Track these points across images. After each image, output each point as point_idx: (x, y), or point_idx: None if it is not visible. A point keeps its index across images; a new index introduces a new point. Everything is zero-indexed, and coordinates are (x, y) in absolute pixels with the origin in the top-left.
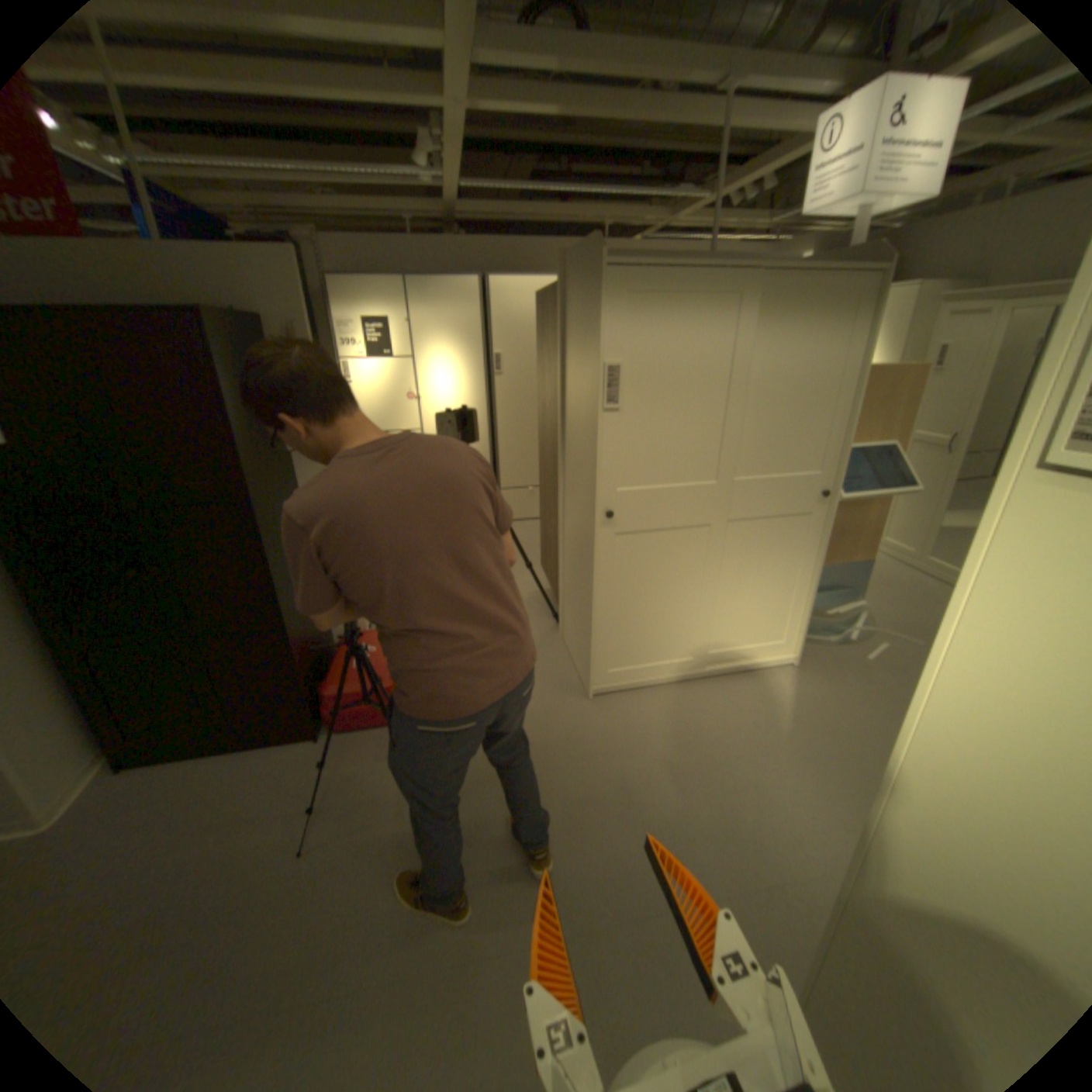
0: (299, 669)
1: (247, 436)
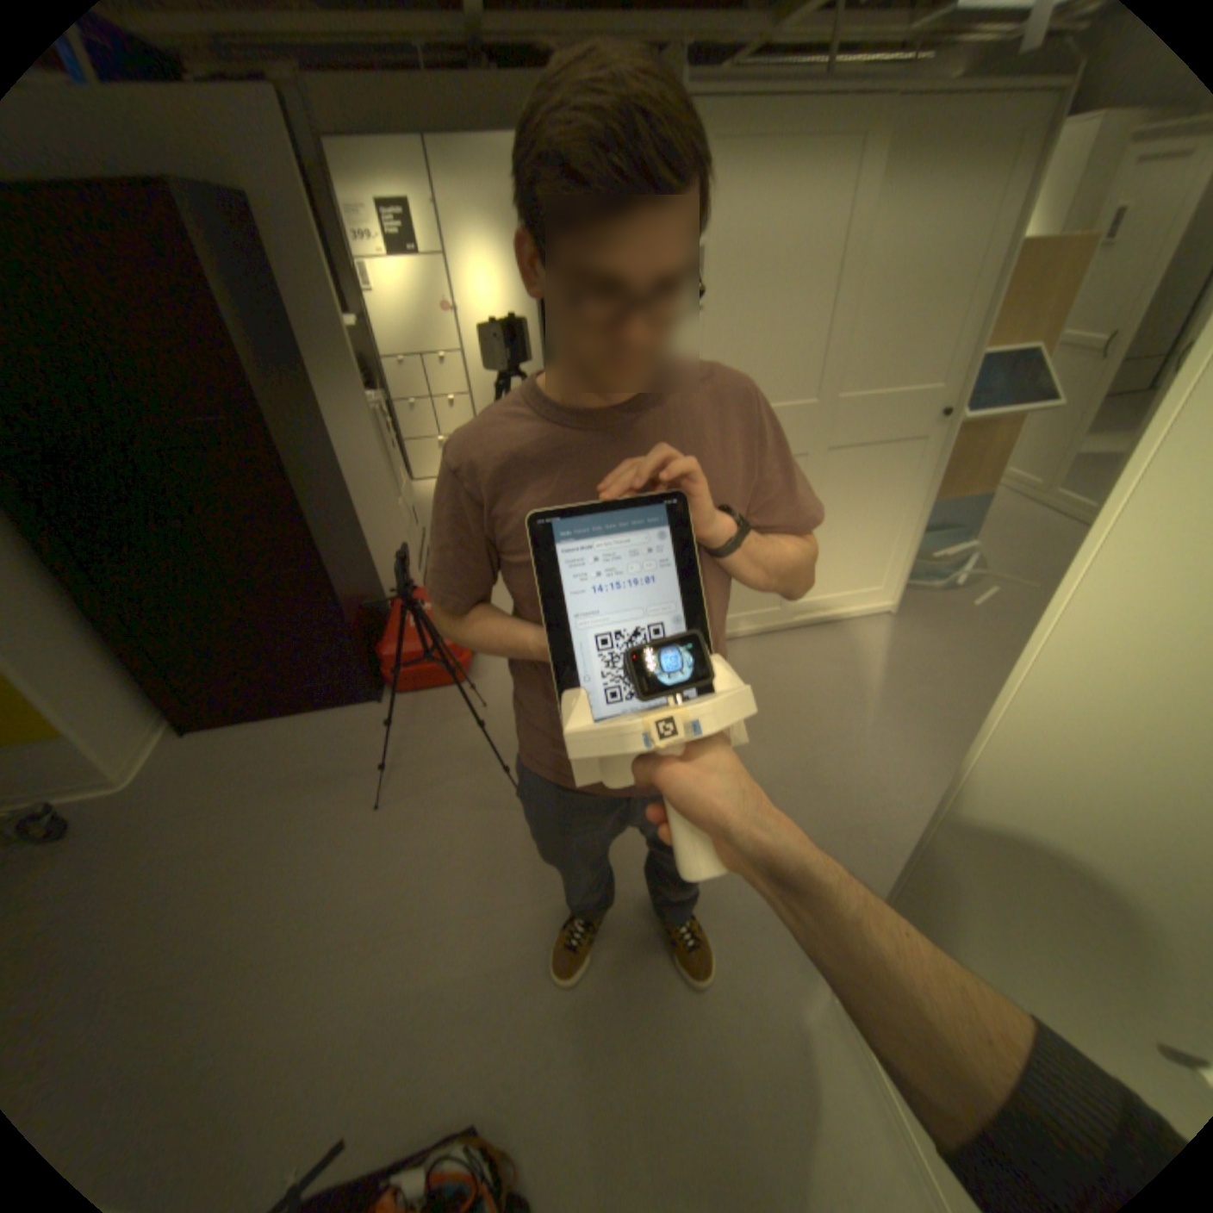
0: (353, 628)
1: (254, 358)
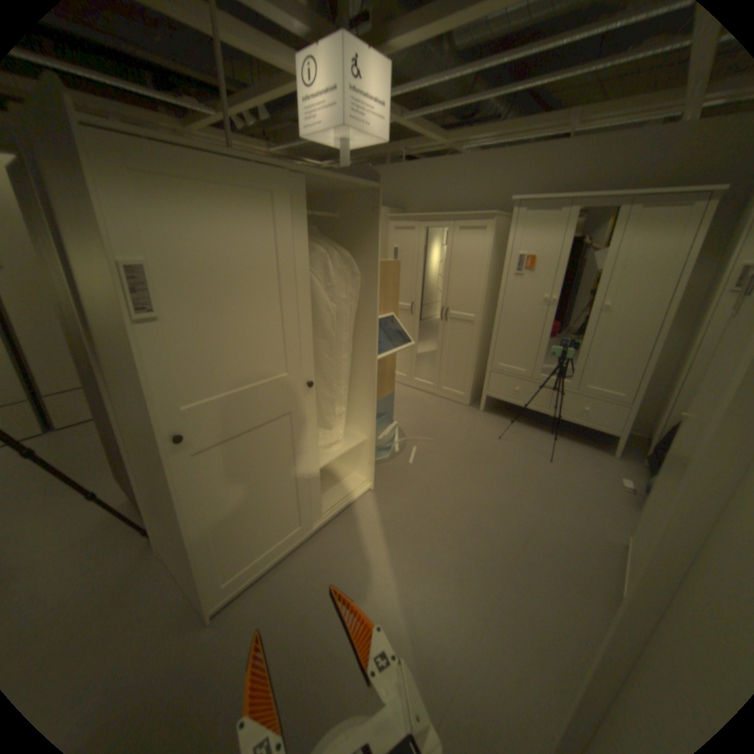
0: None
1: None
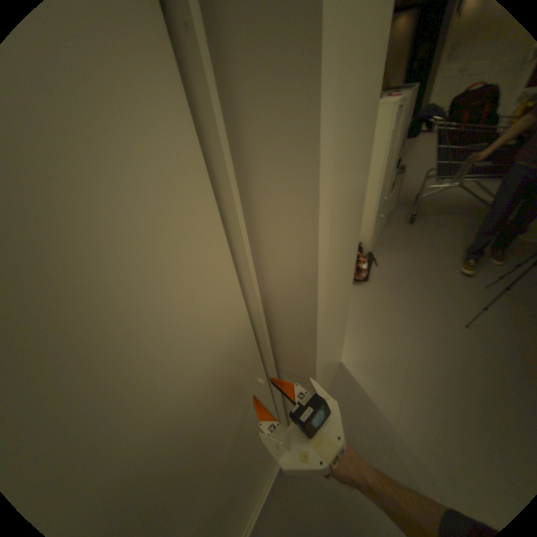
0: None
1: None
